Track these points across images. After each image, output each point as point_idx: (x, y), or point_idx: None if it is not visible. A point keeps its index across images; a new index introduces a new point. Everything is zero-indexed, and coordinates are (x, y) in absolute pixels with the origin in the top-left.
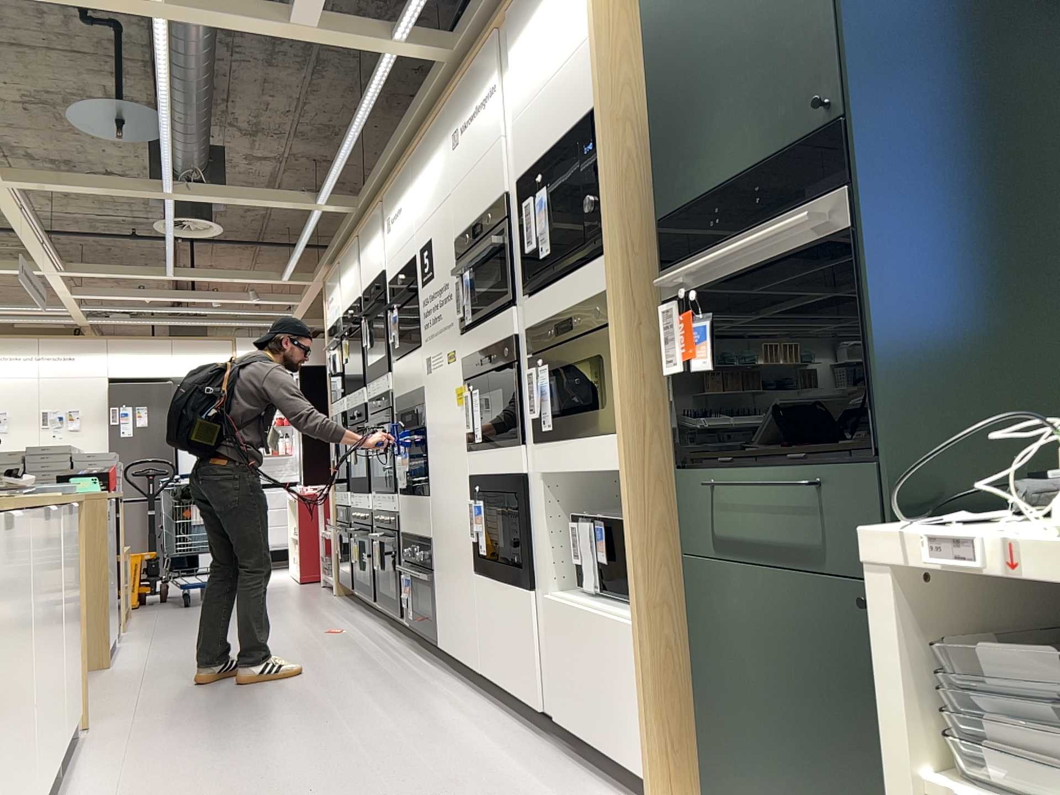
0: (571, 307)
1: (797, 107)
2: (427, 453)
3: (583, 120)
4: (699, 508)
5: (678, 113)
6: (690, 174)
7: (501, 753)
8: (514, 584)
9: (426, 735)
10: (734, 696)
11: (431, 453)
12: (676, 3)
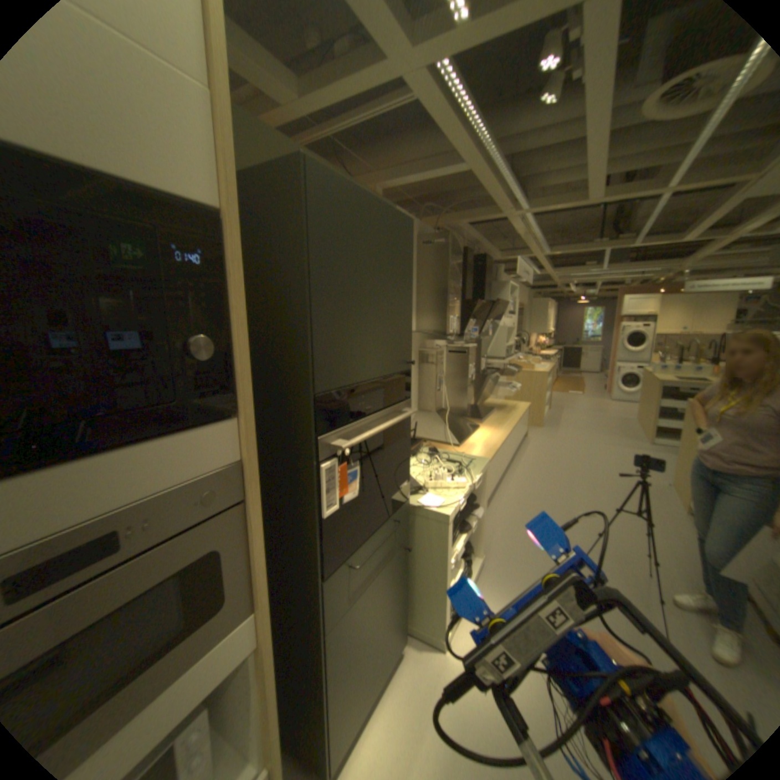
0: (87, 520)
1: (395, 356)
2: None
3: (148, 189)
4: (332, 596)
5: (333, 313)
6: (341, 365)
7: None
8: None
9: None
10: (347, 677)
11: None
12: (338, 223)
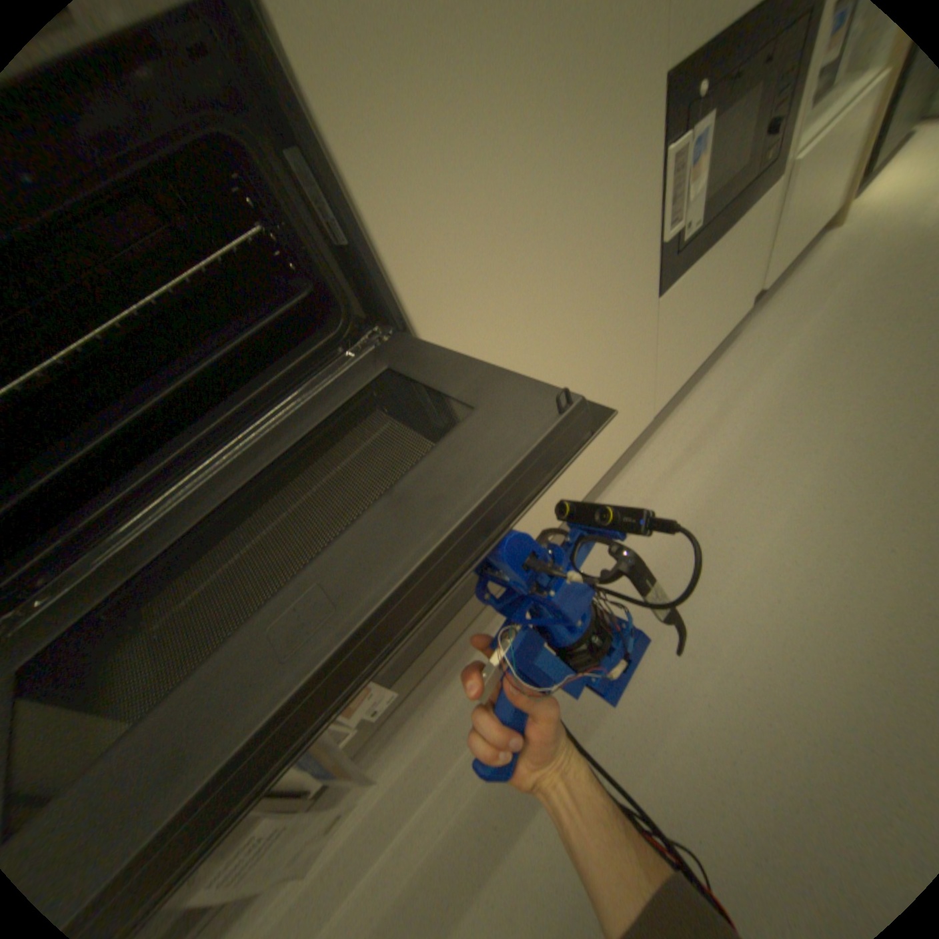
0: None
1: None
2: (352, 163)
3: None
4: None
5: None
6: None
7: (792, 342)
8: (750, 203)
9: (803, 418)
10: None
11: (392, 139)
12: None
